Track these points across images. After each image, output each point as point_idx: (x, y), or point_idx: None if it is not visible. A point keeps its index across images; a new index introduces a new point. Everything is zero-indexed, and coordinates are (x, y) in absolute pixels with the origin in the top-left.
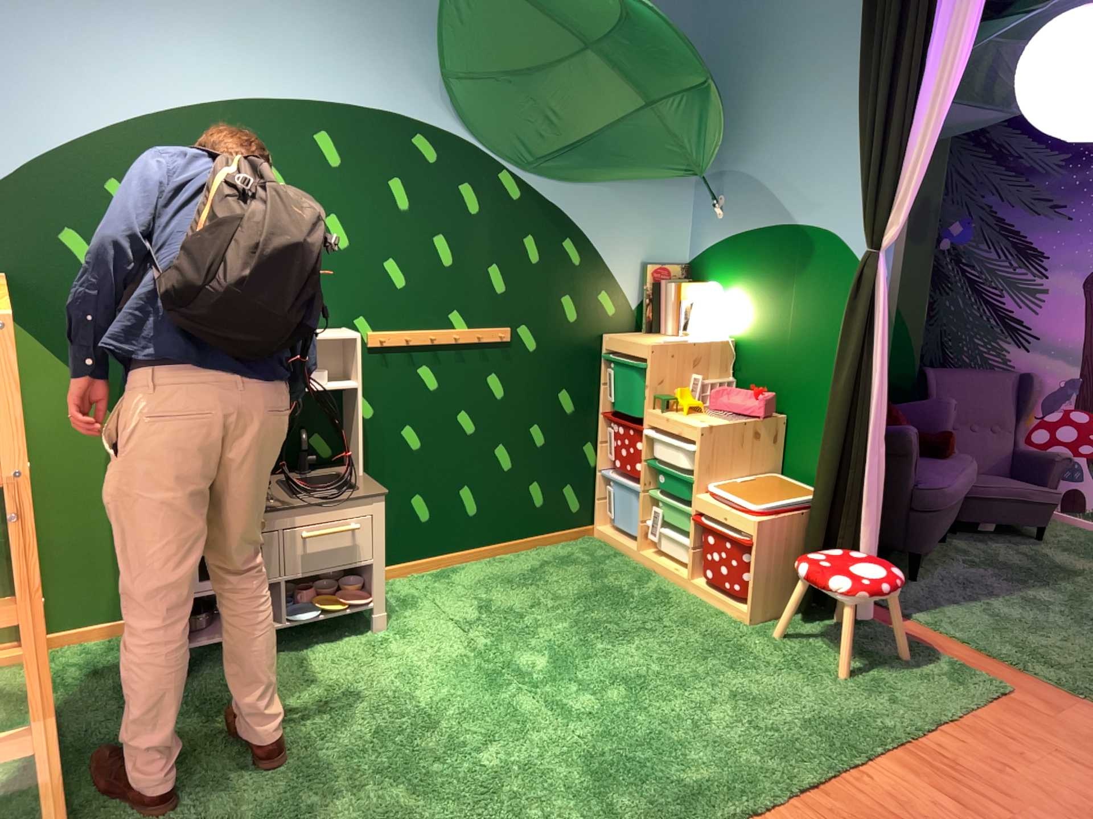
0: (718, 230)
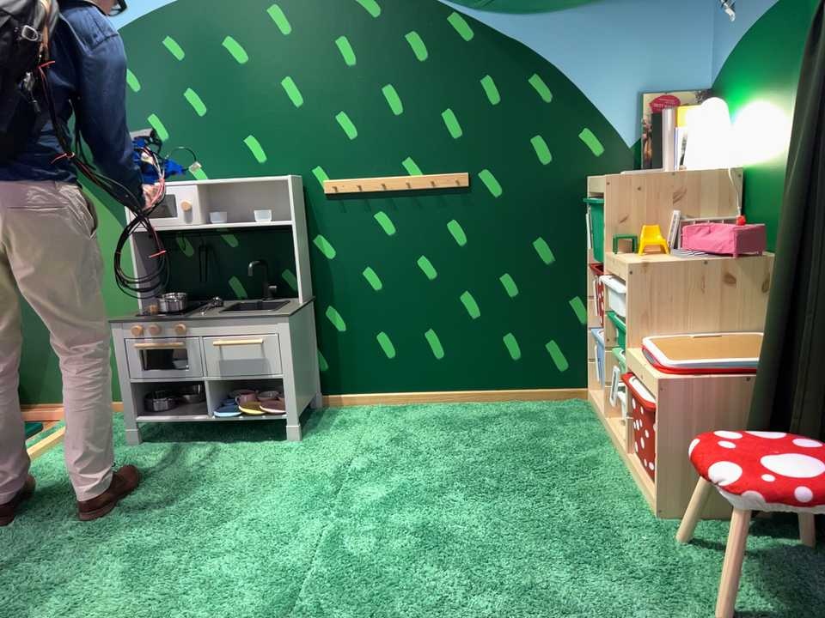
0: (733, 30)
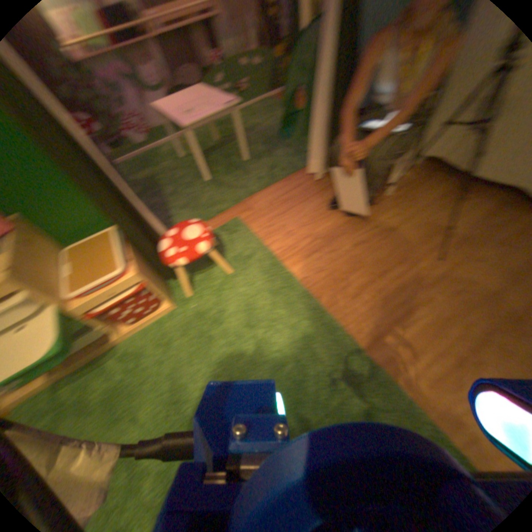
0: None
